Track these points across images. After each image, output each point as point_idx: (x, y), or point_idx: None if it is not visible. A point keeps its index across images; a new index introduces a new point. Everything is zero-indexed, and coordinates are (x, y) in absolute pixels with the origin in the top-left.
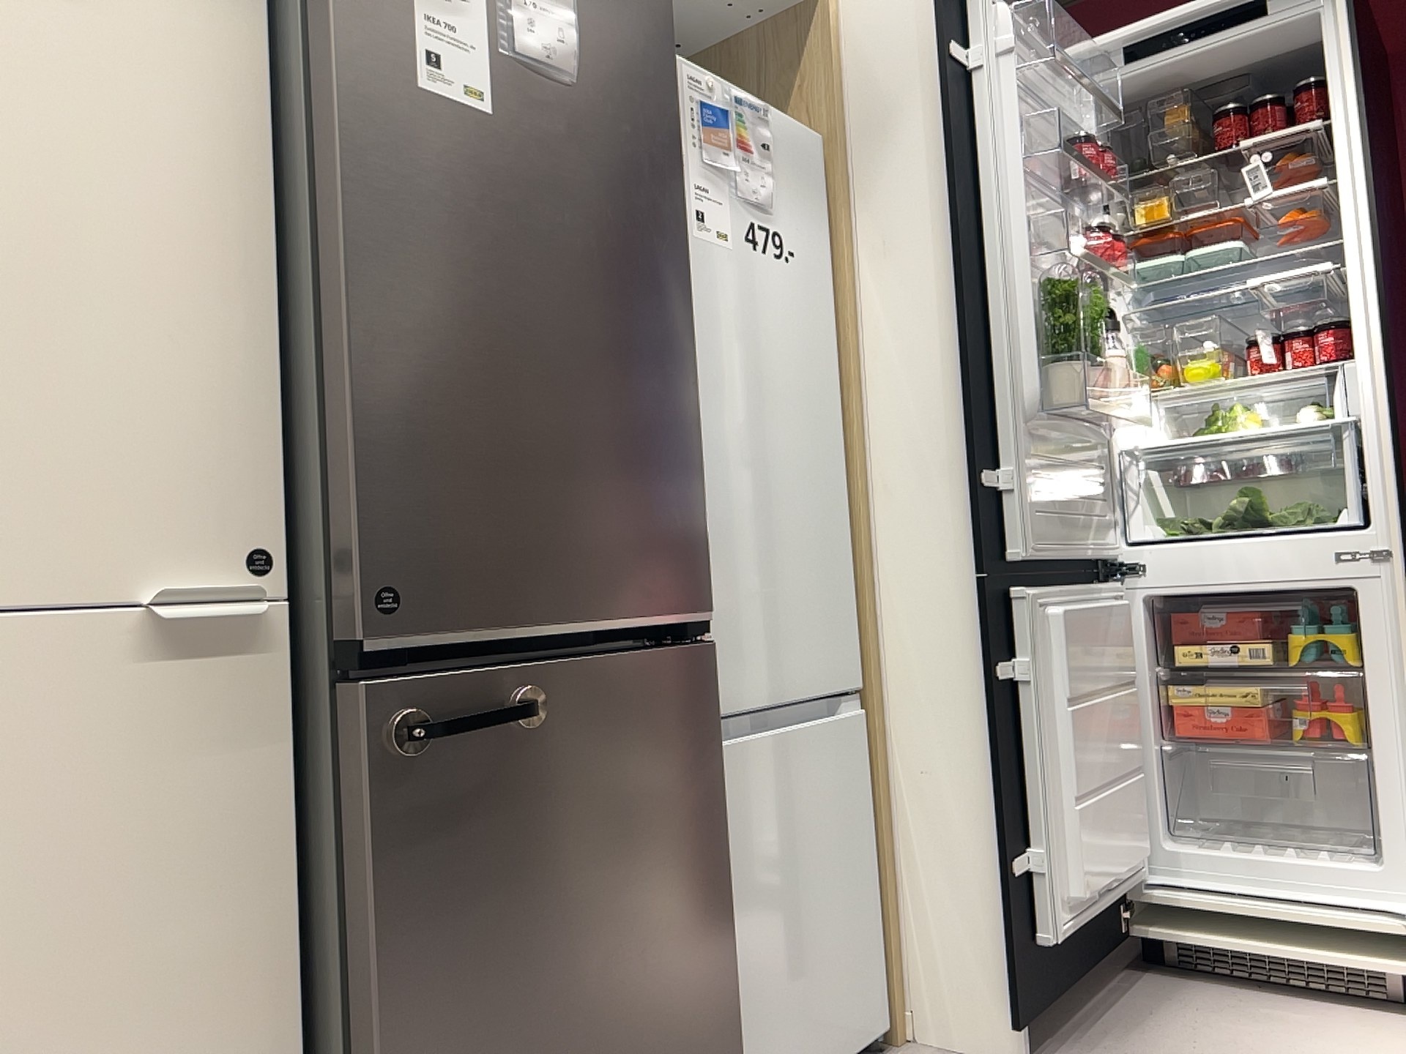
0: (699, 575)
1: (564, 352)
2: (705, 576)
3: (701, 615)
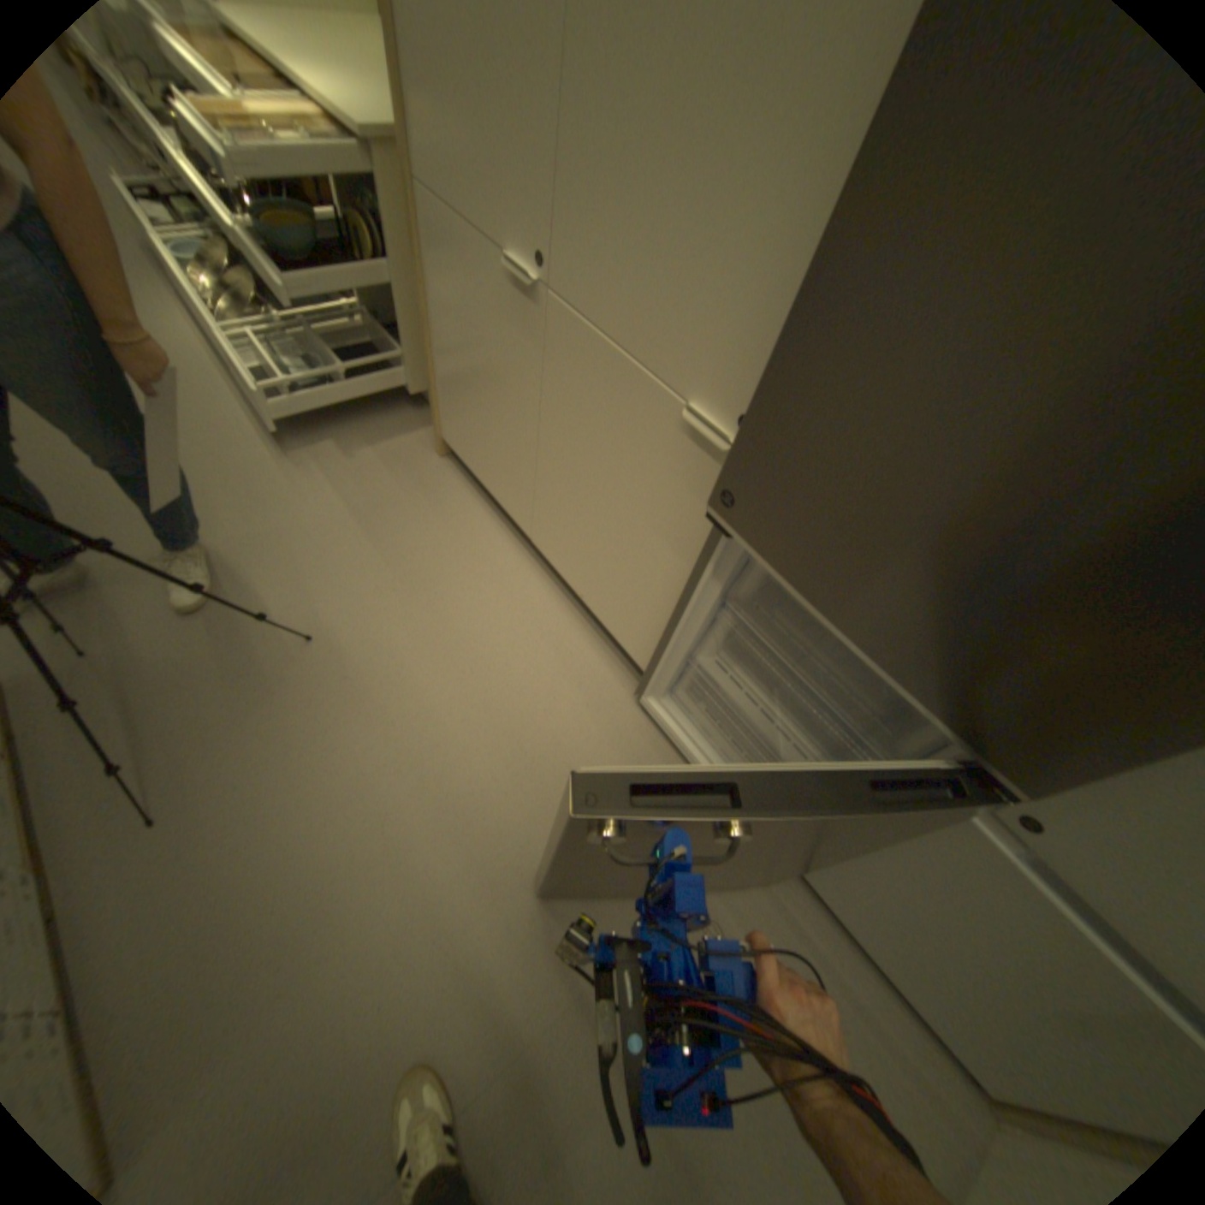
0: (1052, 765)
1: (1062, 433)
2: (1063, 776)
3: (1015, 780)
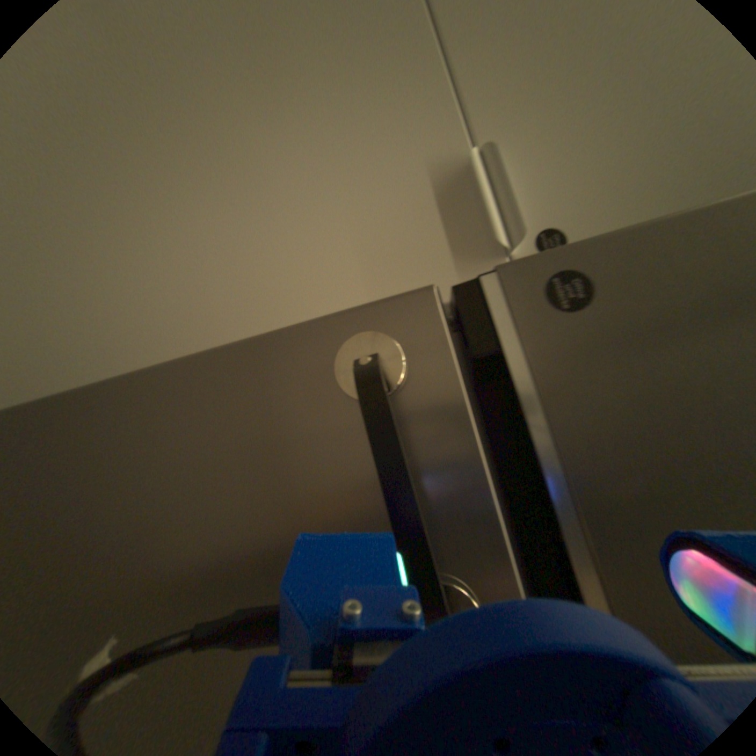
0: None
1: None
2: None
3: None
